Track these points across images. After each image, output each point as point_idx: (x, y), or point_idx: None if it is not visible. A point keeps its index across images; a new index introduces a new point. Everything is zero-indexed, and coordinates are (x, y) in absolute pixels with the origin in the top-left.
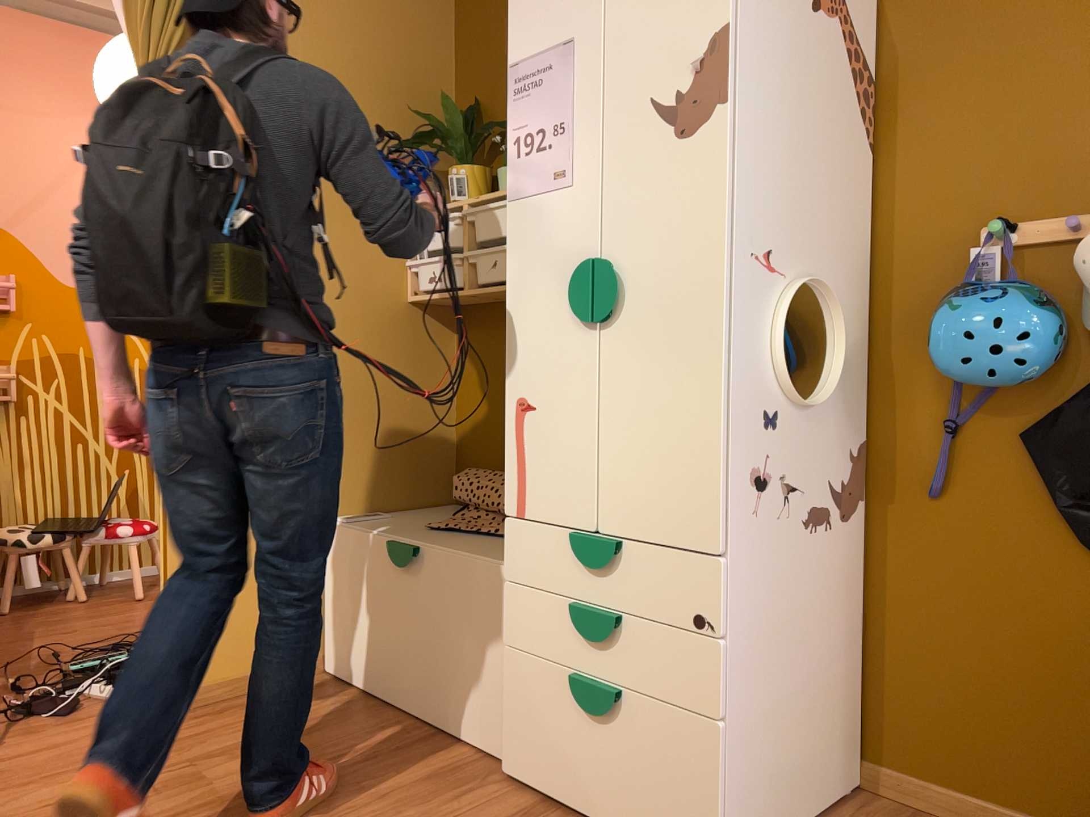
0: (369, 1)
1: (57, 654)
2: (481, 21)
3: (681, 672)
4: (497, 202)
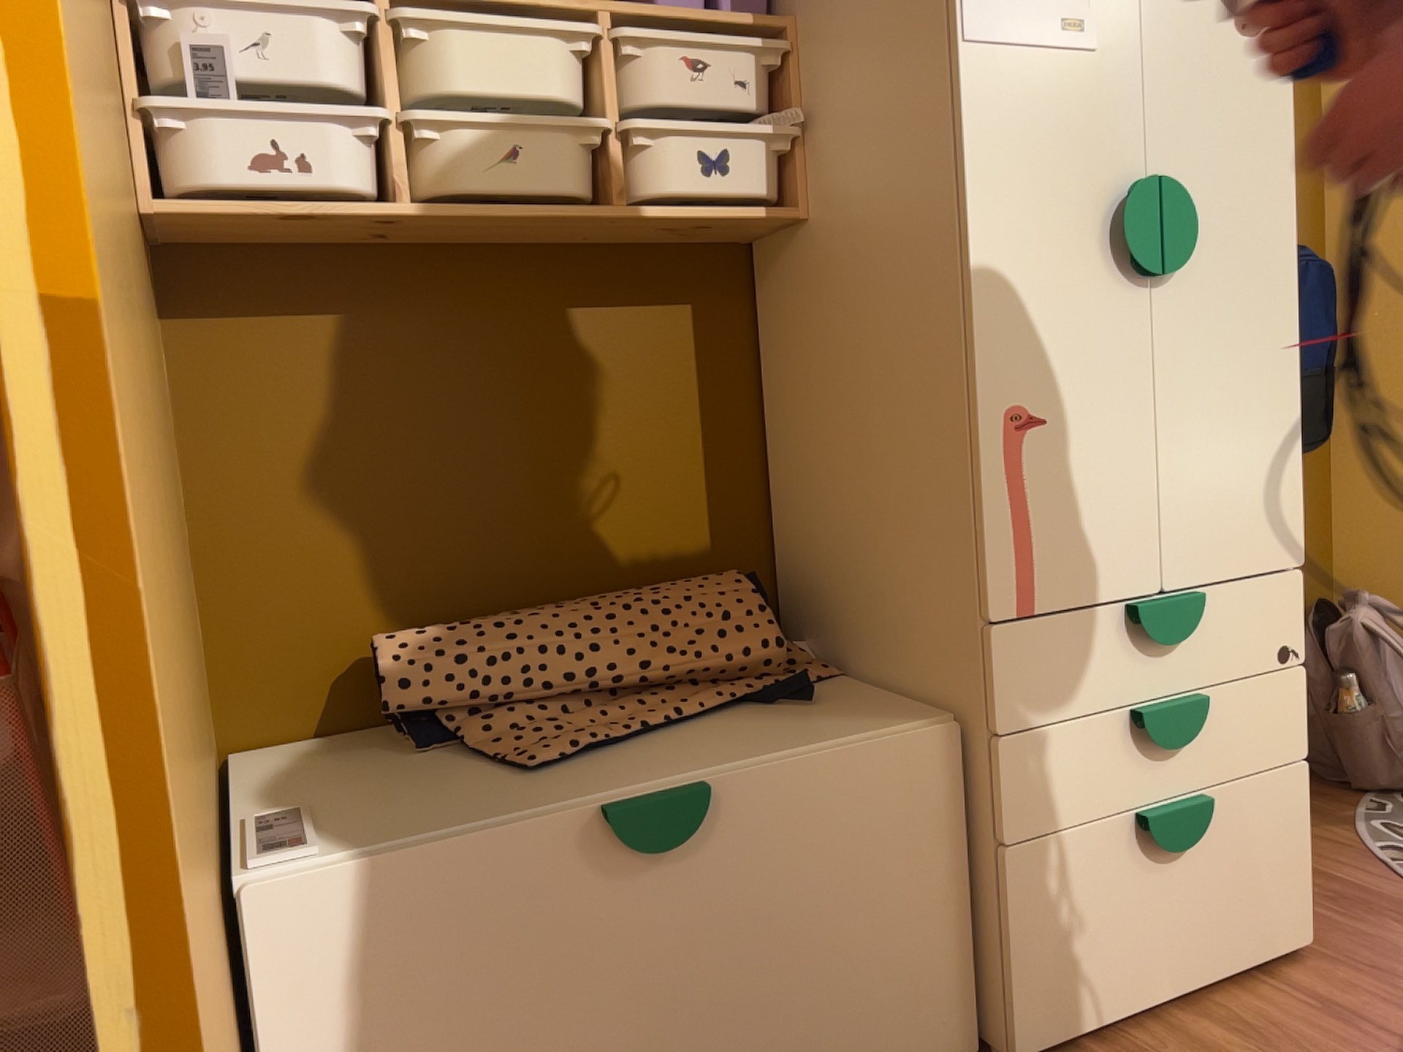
0: None
1: None
2: None
3: (1268, 725)
4: (517, 17)
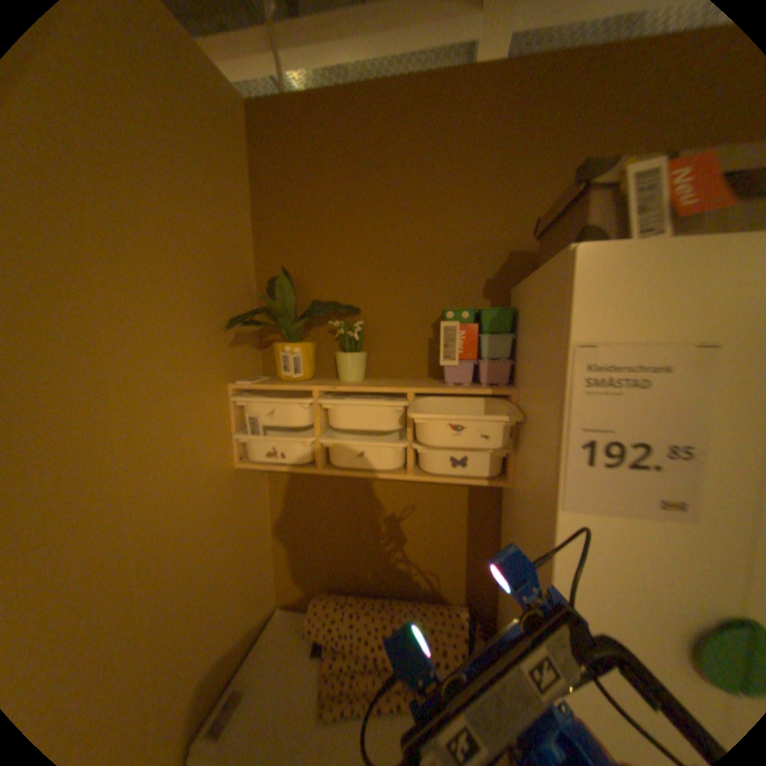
0: (176, 144)
1: None
2: (289, 193)
3: None
4: (368, 398)
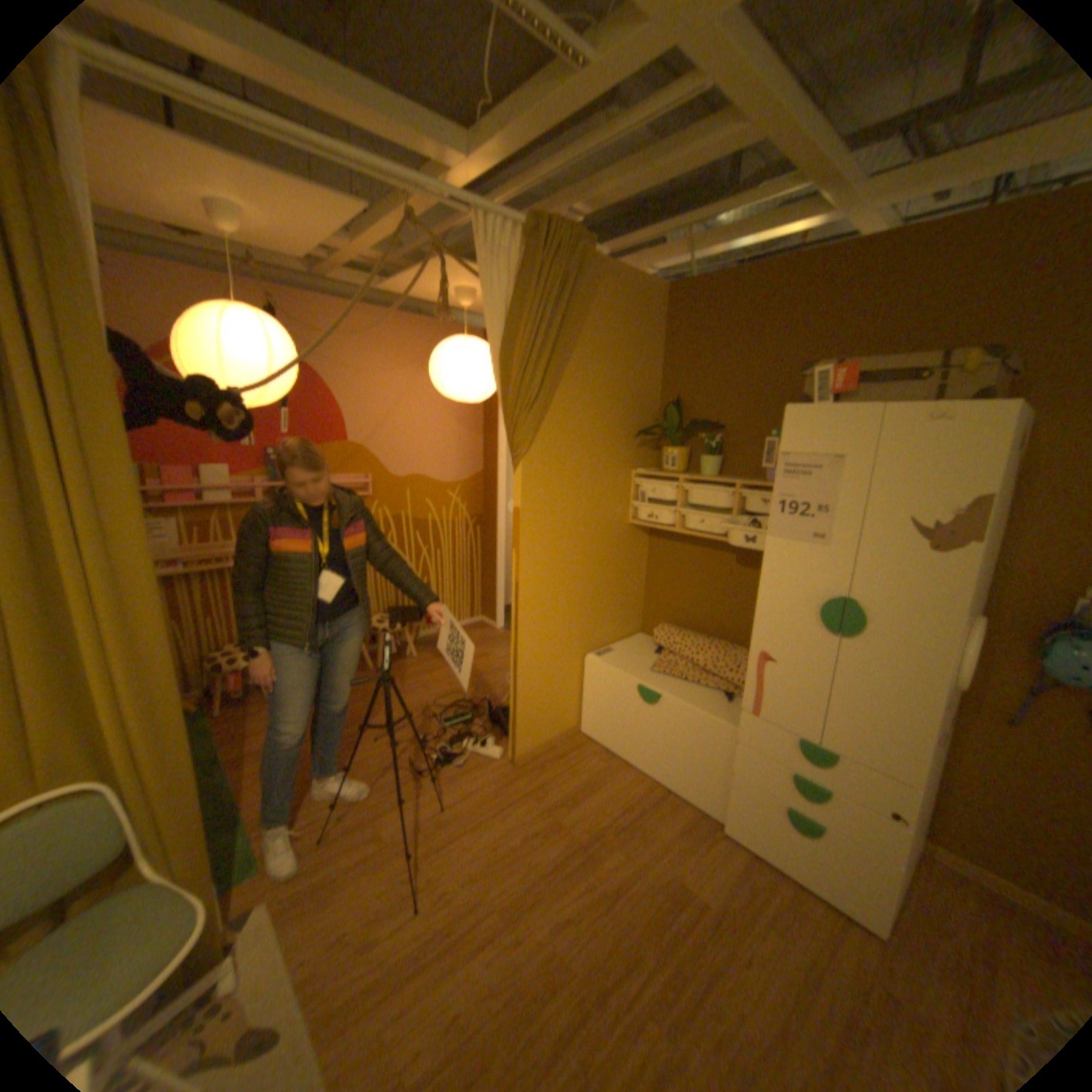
0: (623, 337)
1: (431, 709)
2: (687, 344)
3: (877, 835)
4: (710, 485)
